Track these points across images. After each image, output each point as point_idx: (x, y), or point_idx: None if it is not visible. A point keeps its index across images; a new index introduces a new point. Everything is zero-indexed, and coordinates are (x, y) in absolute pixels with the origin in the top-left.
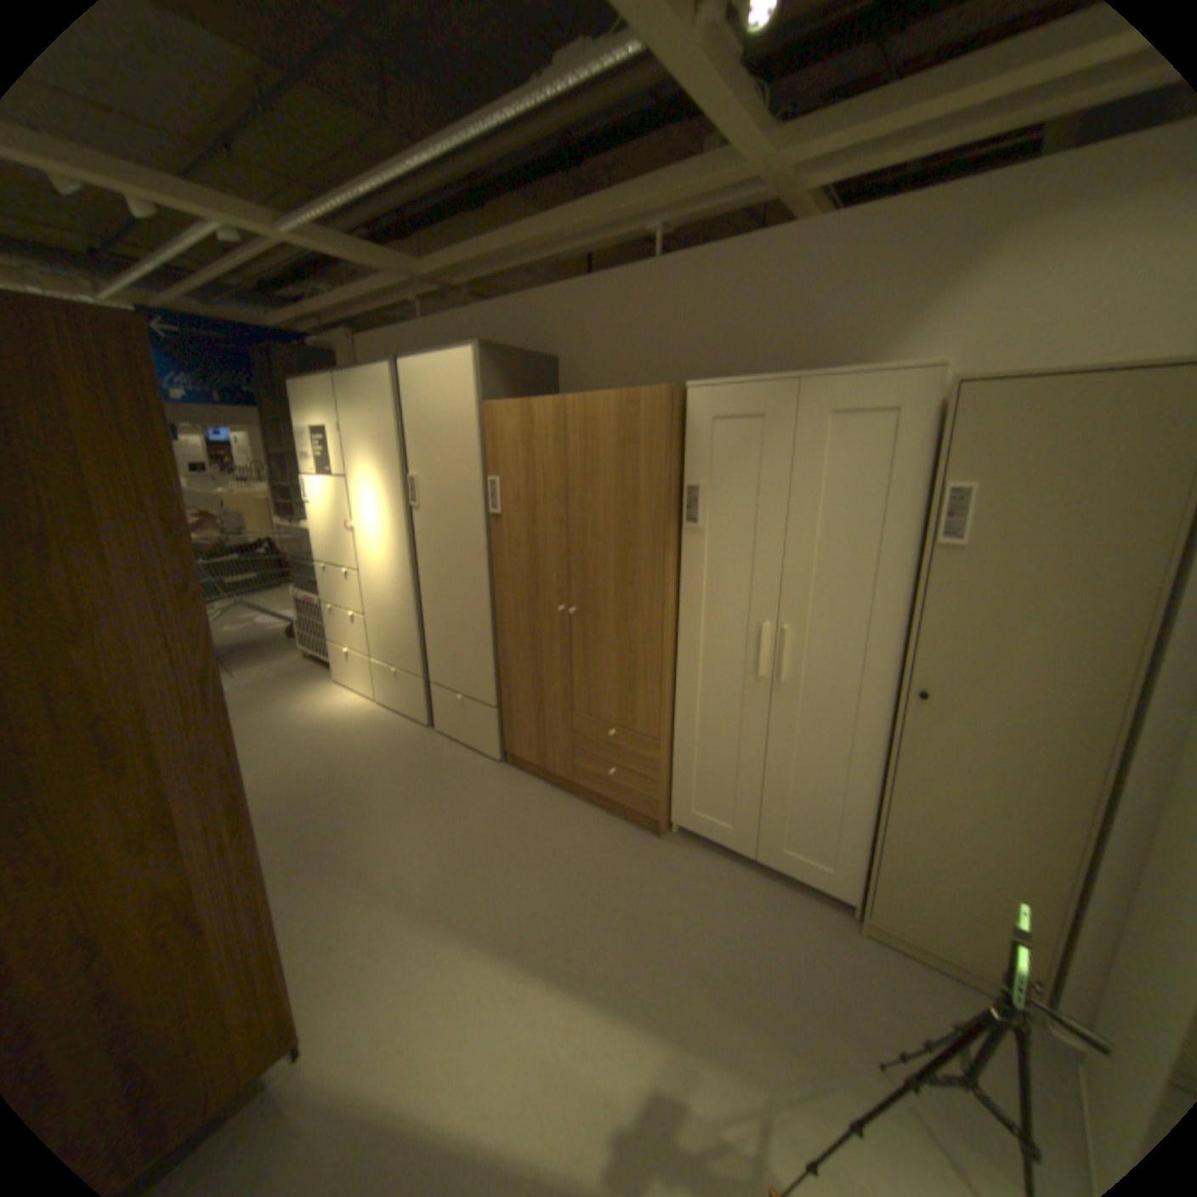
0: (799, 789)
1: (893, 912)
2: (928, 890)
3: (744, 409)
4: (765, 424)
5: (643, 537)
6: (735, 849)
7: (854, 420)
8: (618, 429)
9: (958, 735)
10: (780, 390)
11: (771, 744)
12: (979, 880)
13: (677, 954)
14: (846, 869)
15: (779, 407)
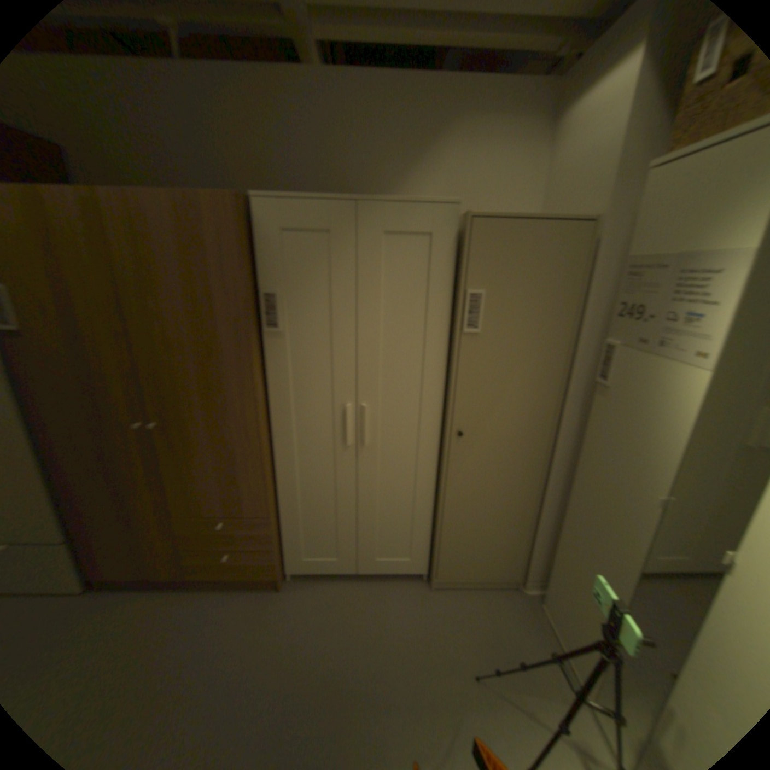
0: (380, 515)
1: (446, 568)
2: (464, 547)
3: (308, 222)
4: (328, 237)
5: (221, 343)
6: (338, 573)
7: (399, 239)
8: (172, 231)
9: (476, 453)
10: (339, 208)
11: (358, 491)
12: (490, 531)
13: (326, 691)
14: (415, 553)
15: (339, 223)
